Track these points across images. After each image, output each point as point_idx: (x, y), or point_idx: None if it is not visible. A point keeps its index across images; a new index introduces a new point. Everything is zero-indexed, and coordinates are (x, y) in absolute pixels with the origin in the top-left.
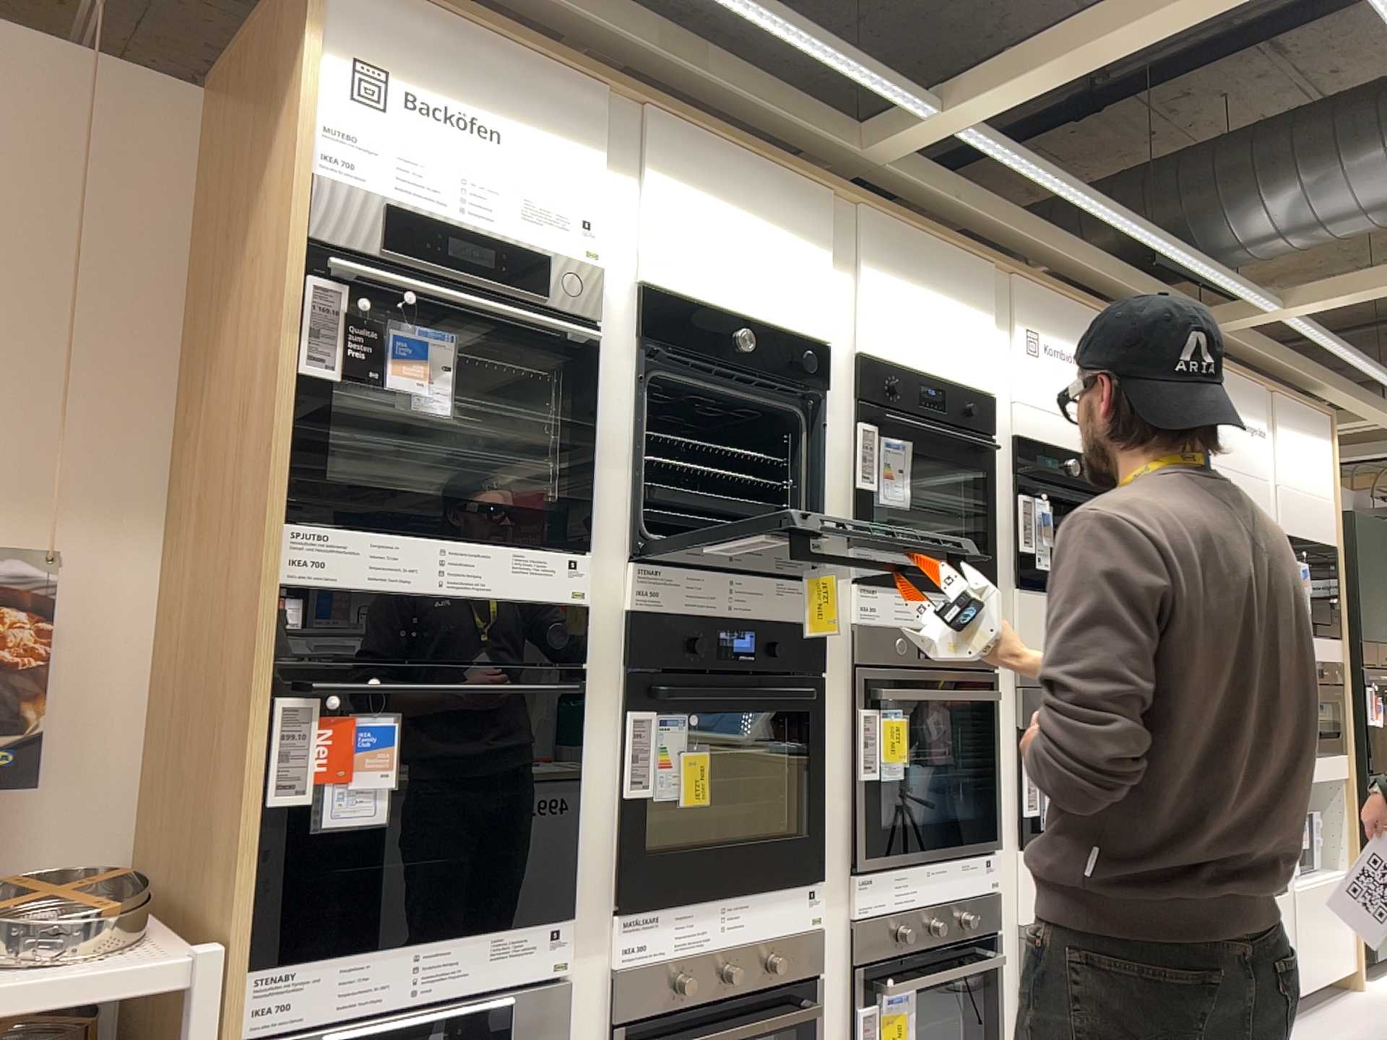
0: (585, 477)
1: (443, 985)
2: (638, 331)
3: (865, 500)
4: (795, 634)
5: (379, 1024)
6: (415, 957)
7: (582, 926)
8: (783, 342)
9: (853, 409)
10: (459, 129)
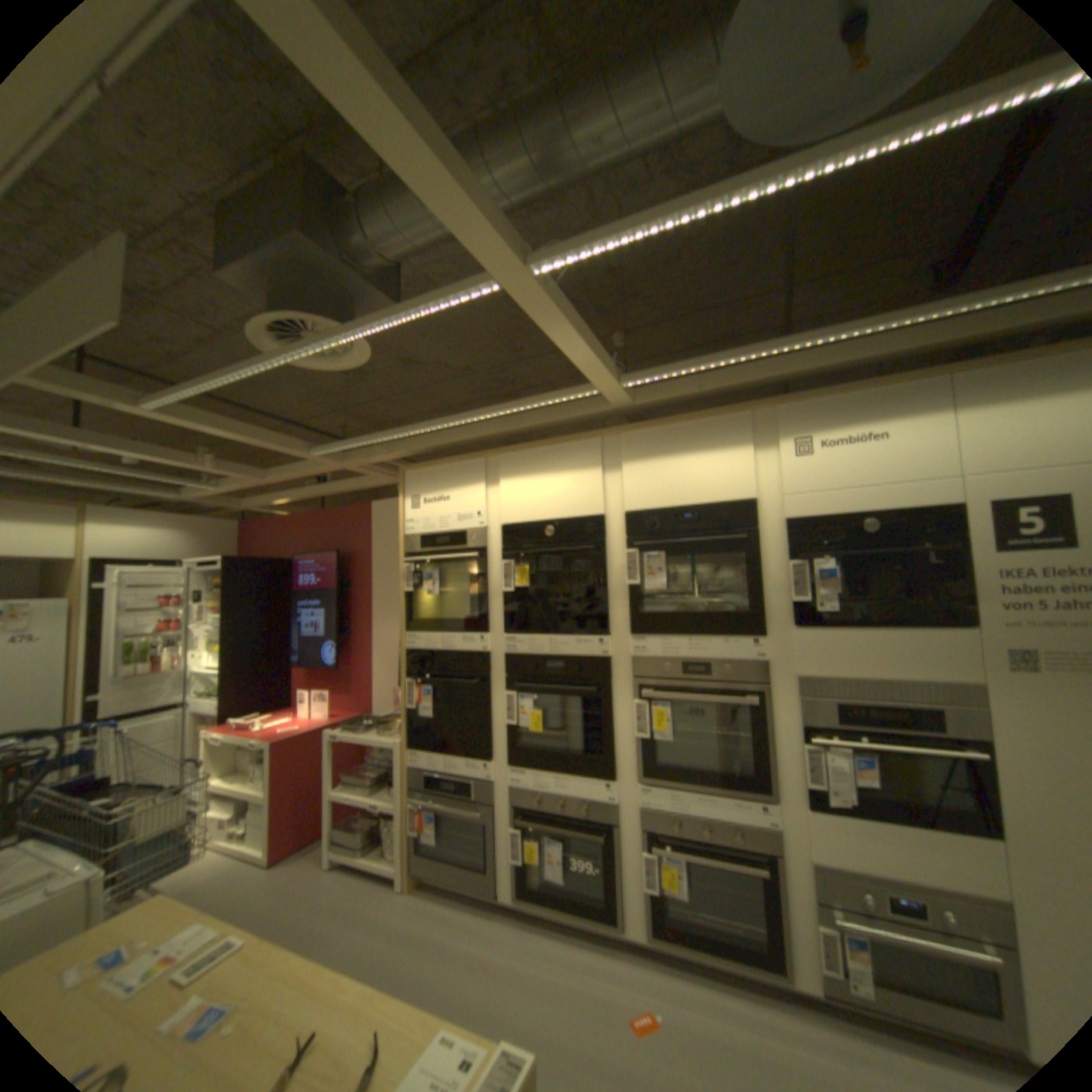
0: (482, 607)
1: (453, 779)
2: (501, 543)
3: (644, 589)
4: (591, 666)
5: (432, 783)
6: (440, 767)
7: (495, 774)
8: (577, 520)
9: (623, 542)
10: (432, 499)
